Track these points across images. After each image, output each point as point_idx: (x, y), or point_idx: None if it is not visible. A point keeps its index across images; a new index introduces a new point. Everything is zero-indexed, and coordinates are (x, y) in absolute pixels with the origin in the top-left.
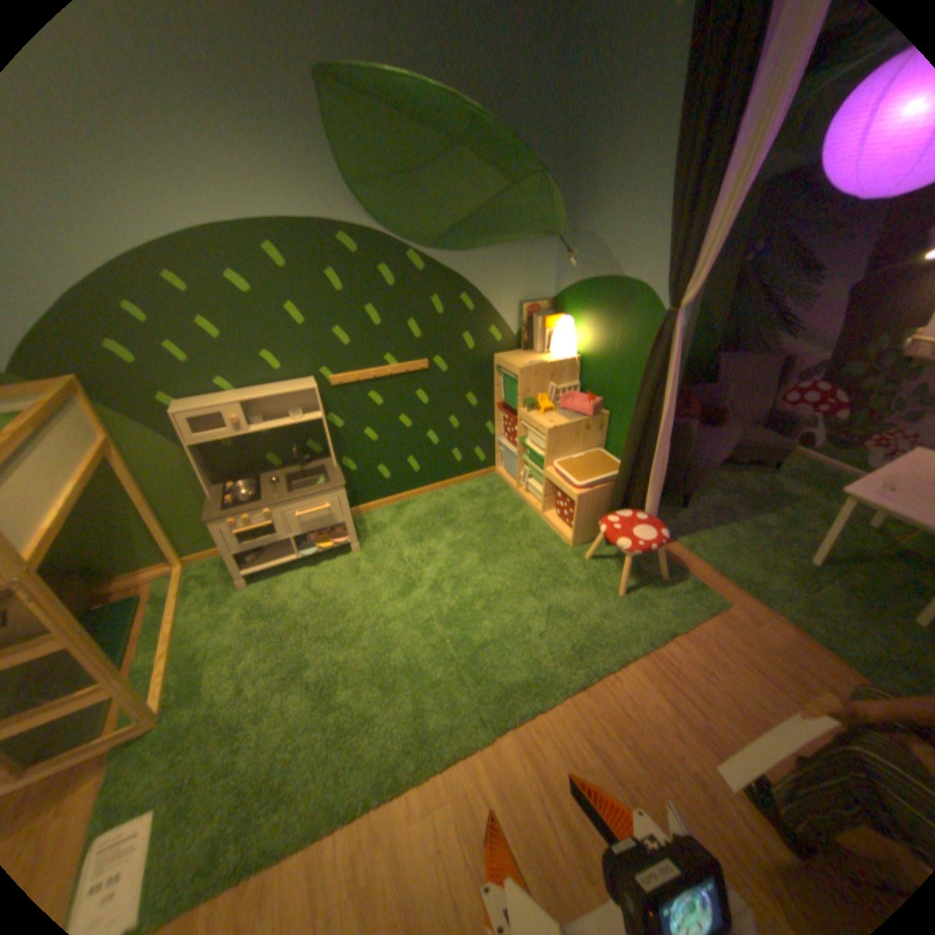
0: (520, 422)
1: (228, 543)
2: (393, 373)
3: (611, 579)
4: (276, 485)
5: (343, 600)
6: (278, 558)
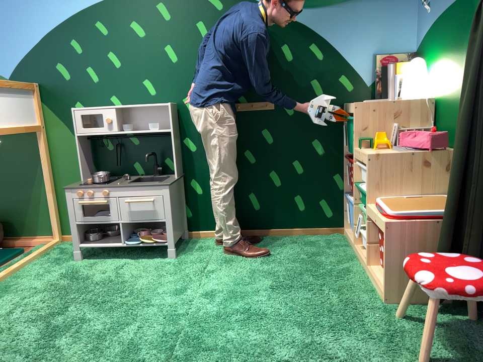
0: (357, 163)
1: (79, 215)
2: (242, 108)
3: (415, 338)
4: (127, 180)
5: (132, 284)
6: (111, 242)
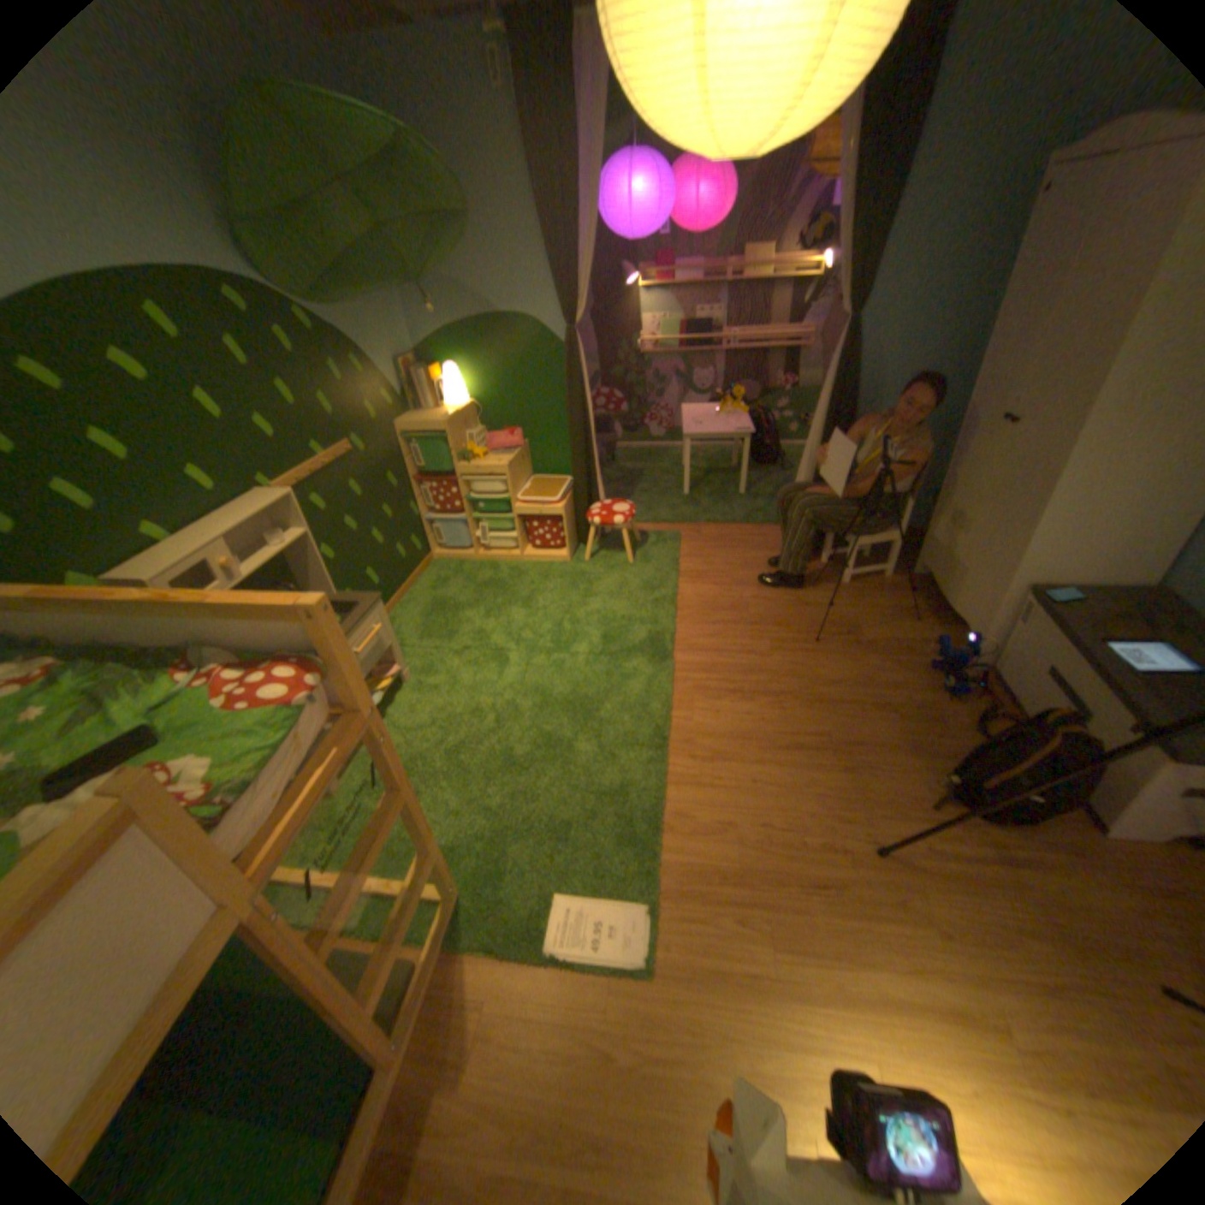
0: (460, 480)
1: None
2: (325, 463)
3: (617, 557)
4: None
5: (459, 707)
6: None
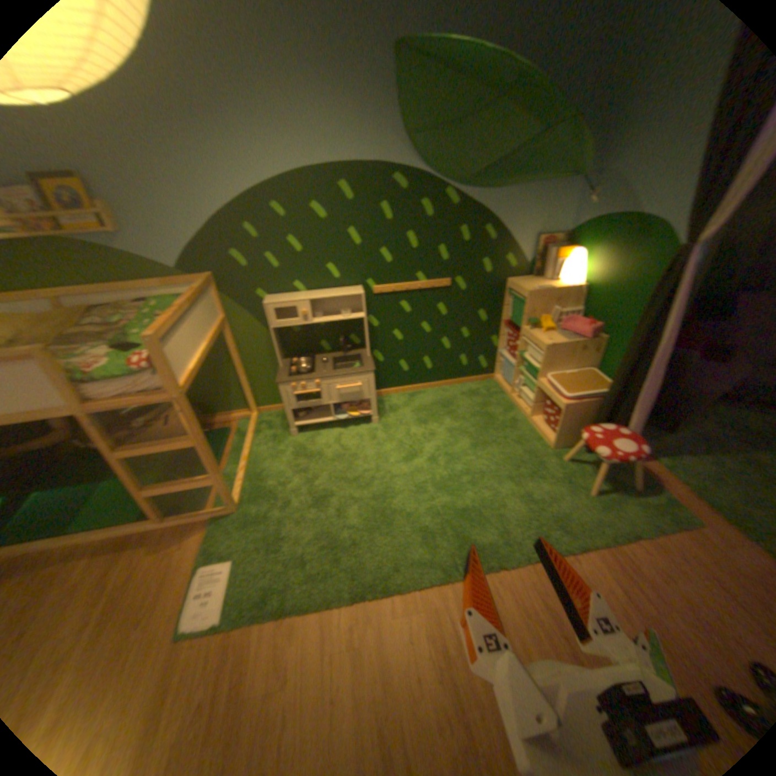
0: (523, 338)
1: (291, 401)
2: (422, 288)
3: (586, 481)
4: (326, 364)
5: (363, 456)
6: (321, 418)
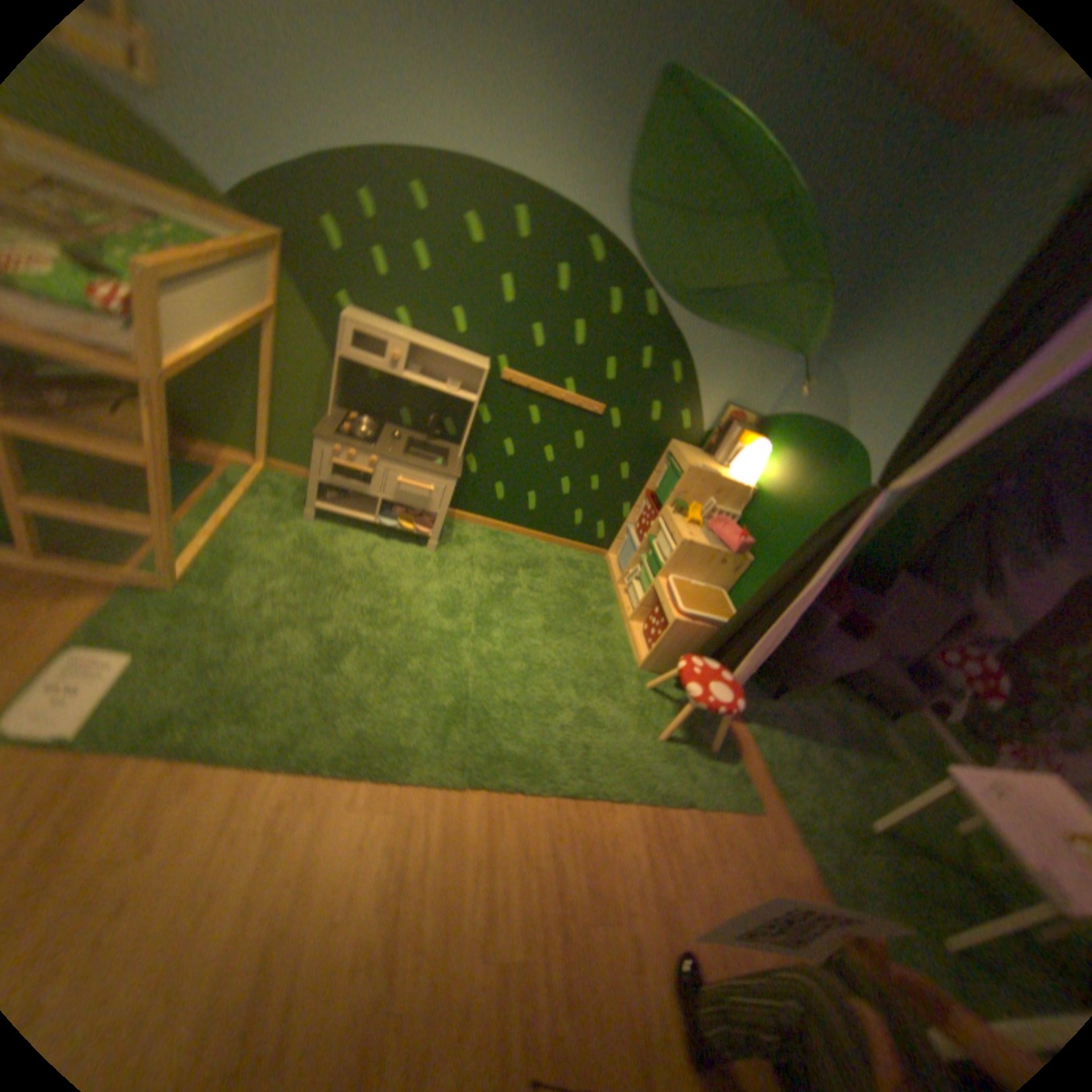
0: (659, 521)
1: (321, 472)
2: (564, 402)
3: (661, 720)
4: (394, 443)
5: (395, 588)
6: (356, 514)
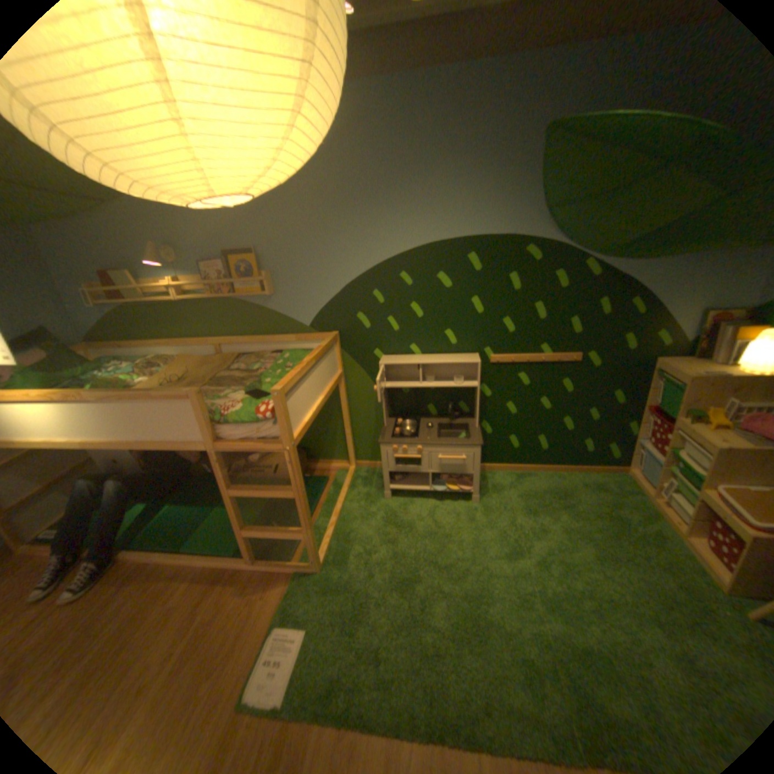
0: (678, 432)
1: (388, 462)
2: (546, 360)
3: None
4: (429, 430)
5: (457, 540)
6: (416, 485)
